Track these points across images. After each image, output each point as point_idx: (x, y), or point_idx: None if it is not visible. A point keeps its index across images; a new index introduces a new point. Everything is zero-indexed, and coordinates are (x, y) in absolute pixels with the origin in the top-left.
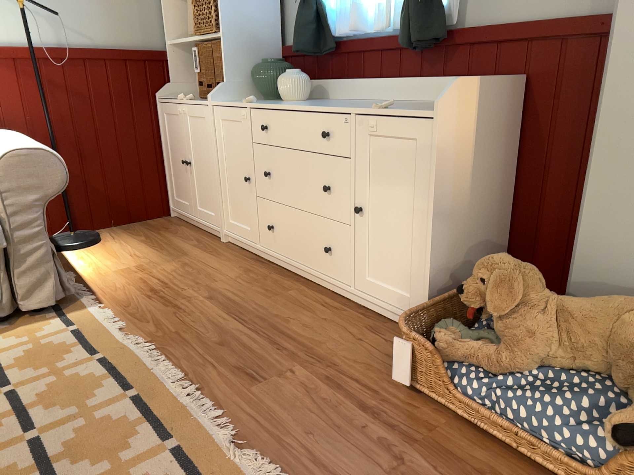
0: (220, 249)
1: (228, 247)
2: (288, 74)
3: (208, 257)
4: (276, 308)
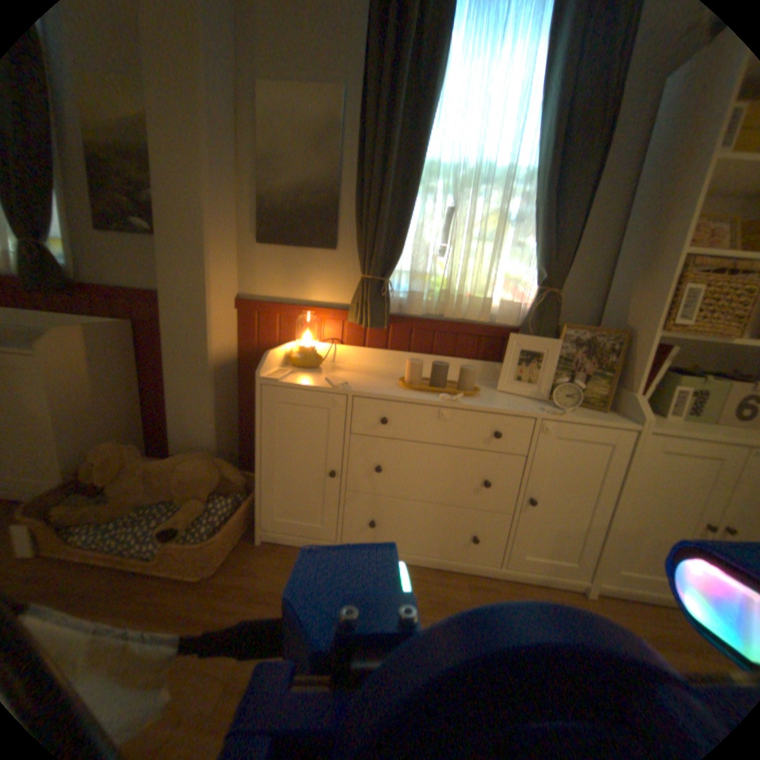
0: None
1: None
2: None
3: None
4: None
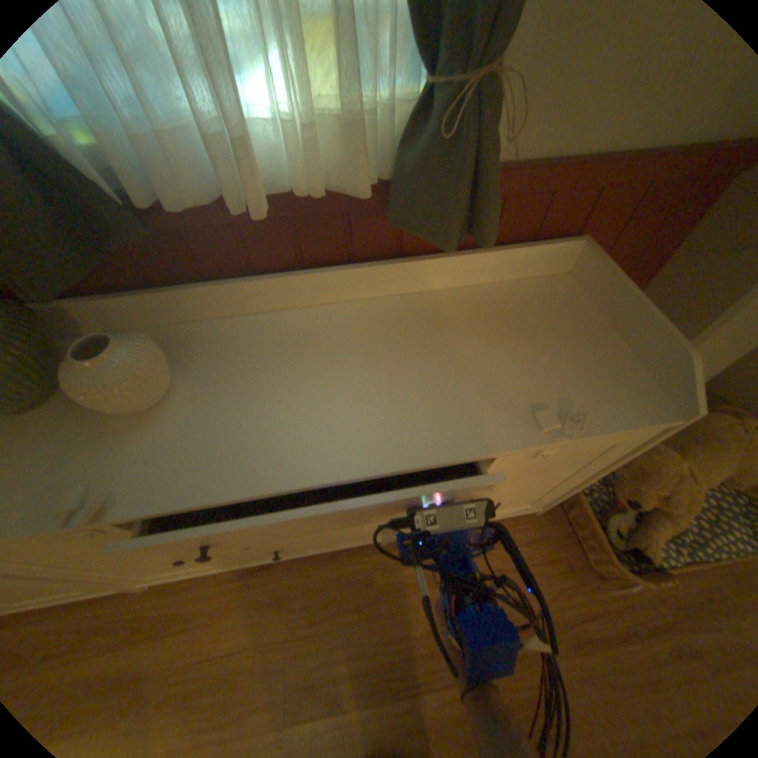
0: (170, 605)
1: (172, 587)
2: (103, 364)
3: (182, 639)
4: (408, 619)
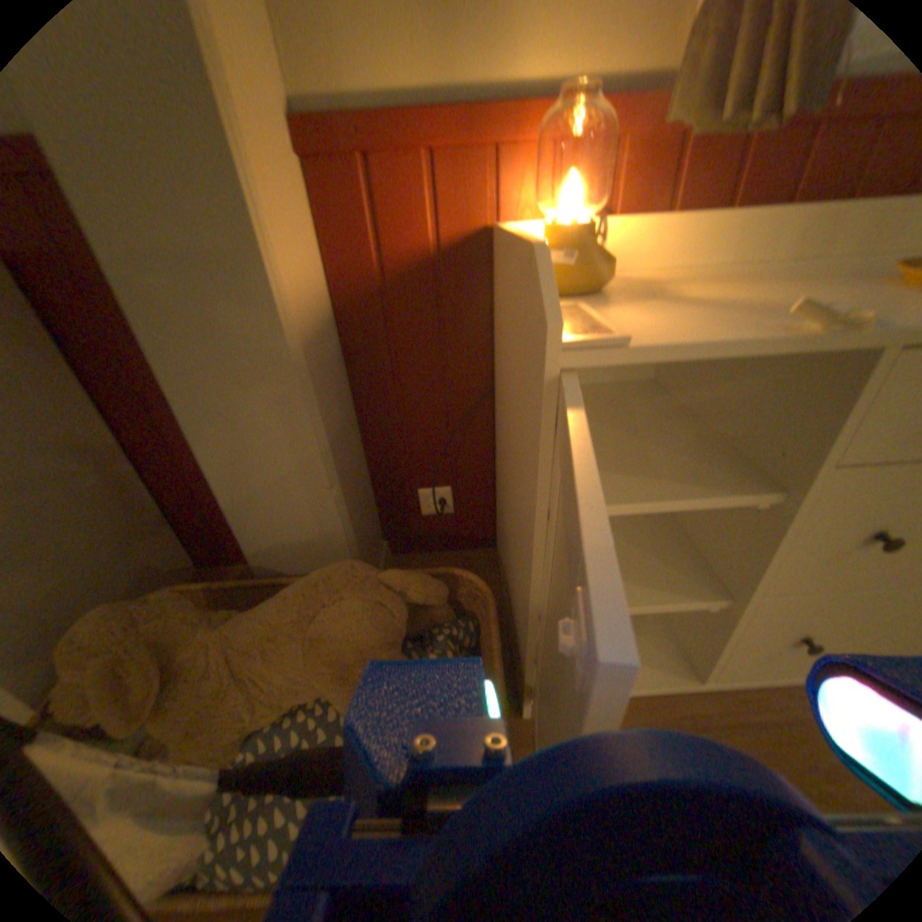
0: None
1: None
2: None
3: None
4: None
